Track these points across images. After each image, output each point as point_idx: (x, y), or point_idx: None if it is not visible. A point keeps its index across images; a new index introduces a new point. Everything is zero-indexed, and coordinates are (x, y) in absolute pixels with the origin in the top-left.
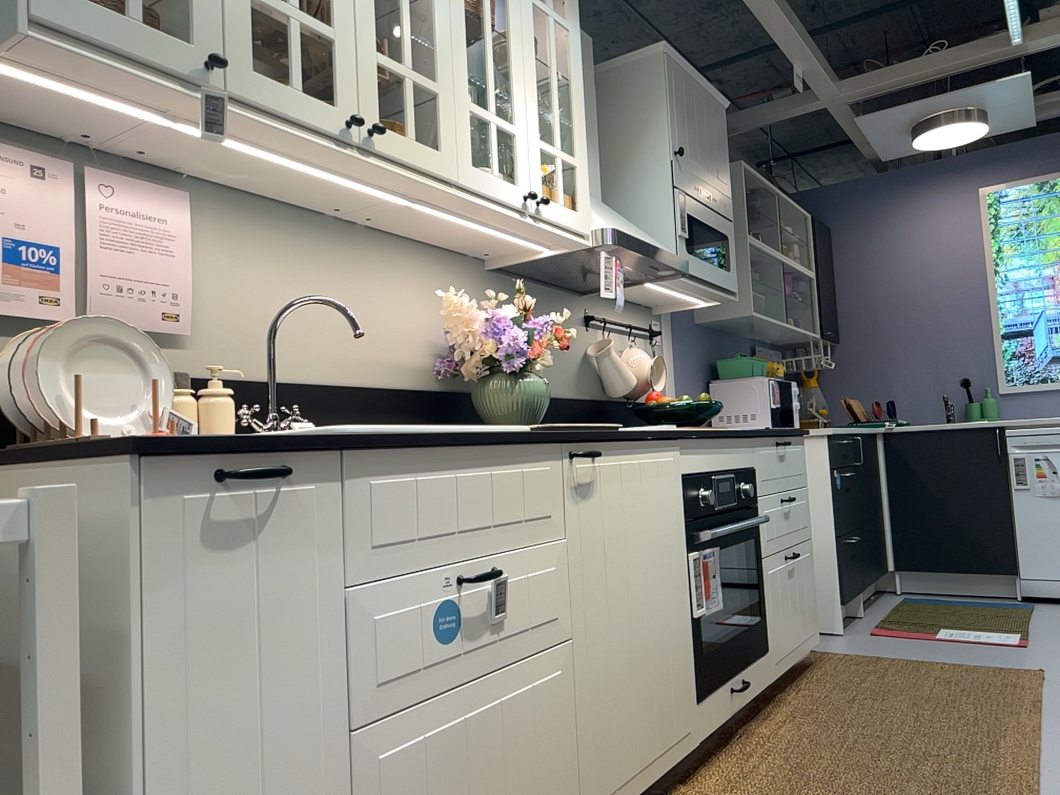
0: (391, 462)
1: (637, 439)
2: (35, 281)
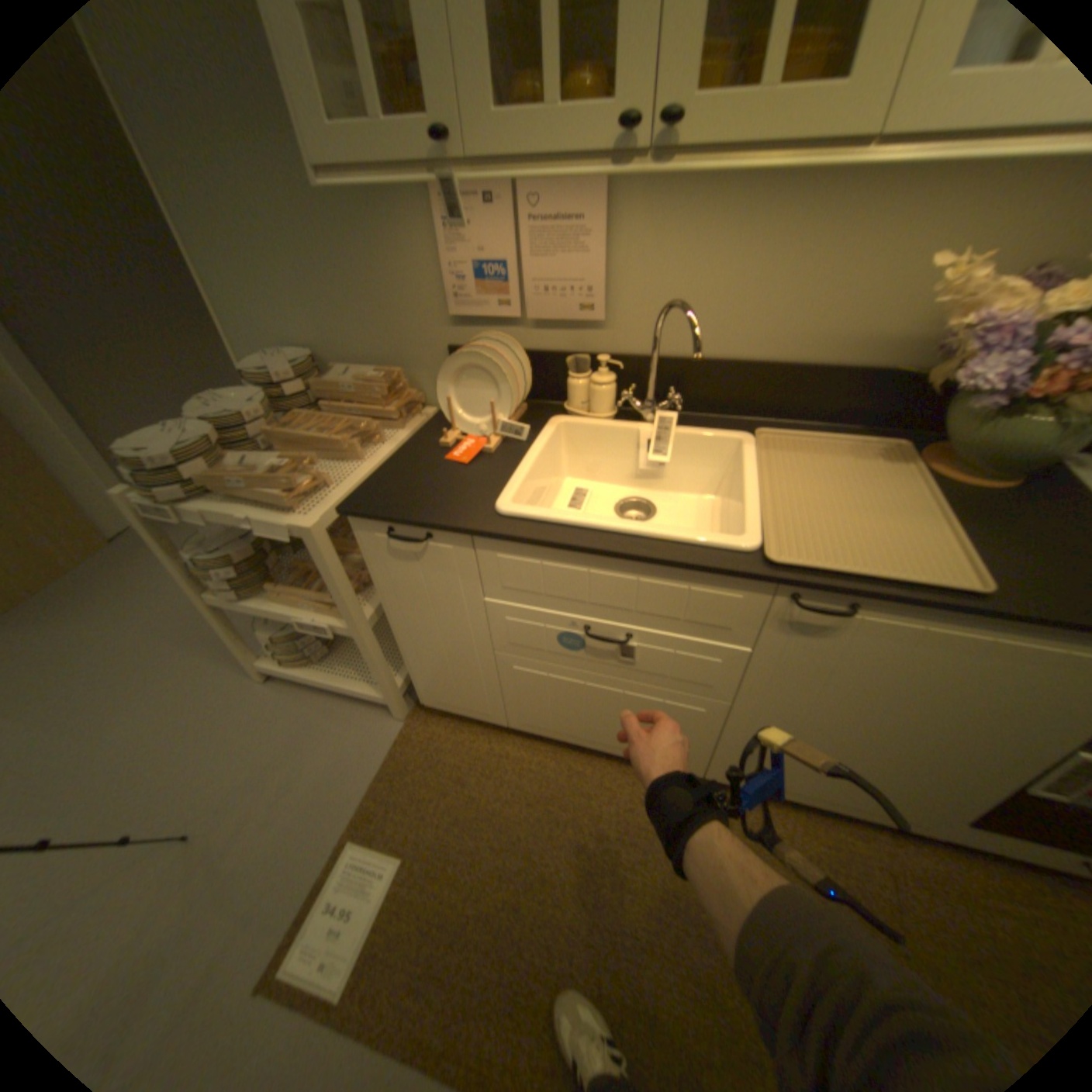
0: (520, 549)
1: (997, 619)
2: (495, 290)
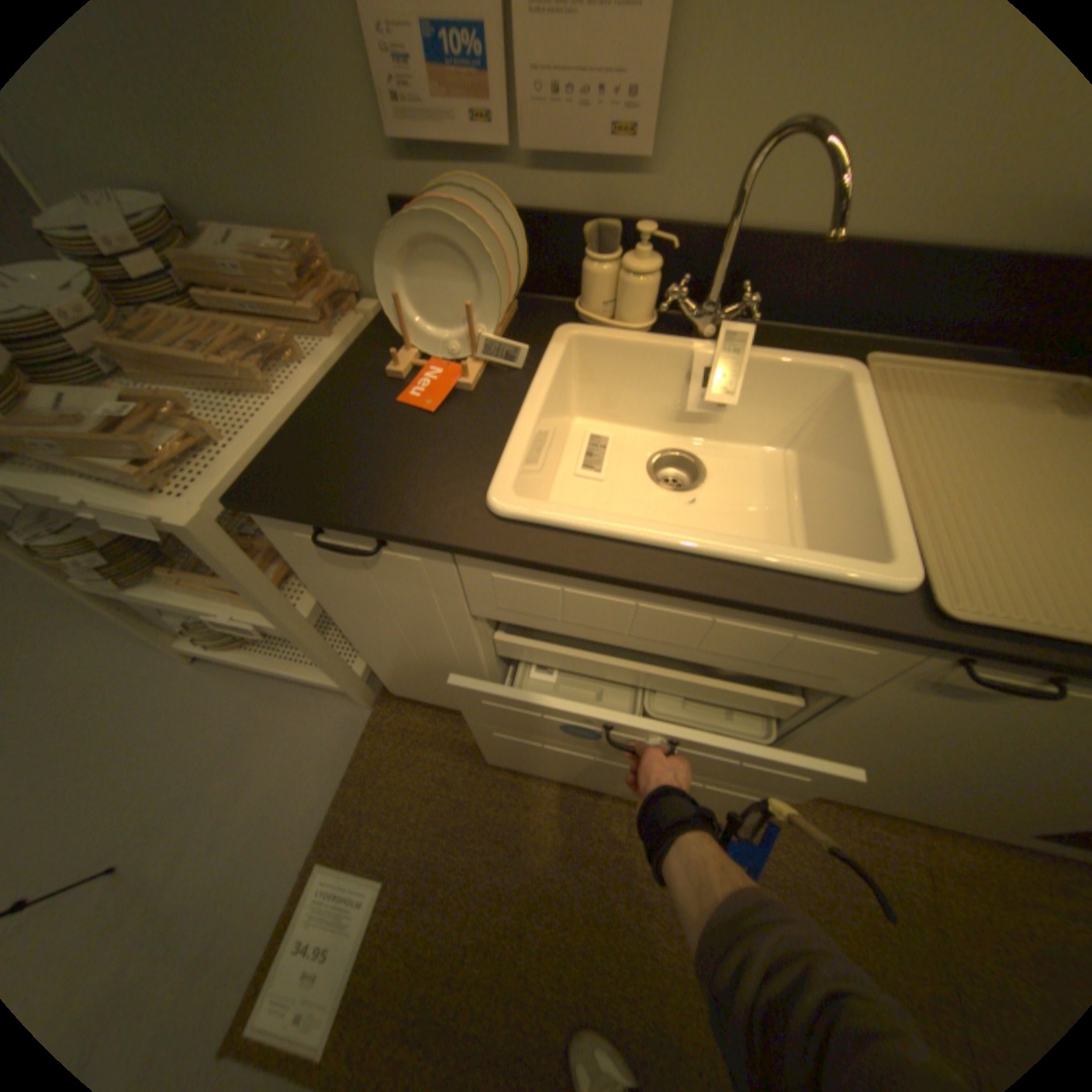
0: (529, 572)
1: None
2: (462, 86)
